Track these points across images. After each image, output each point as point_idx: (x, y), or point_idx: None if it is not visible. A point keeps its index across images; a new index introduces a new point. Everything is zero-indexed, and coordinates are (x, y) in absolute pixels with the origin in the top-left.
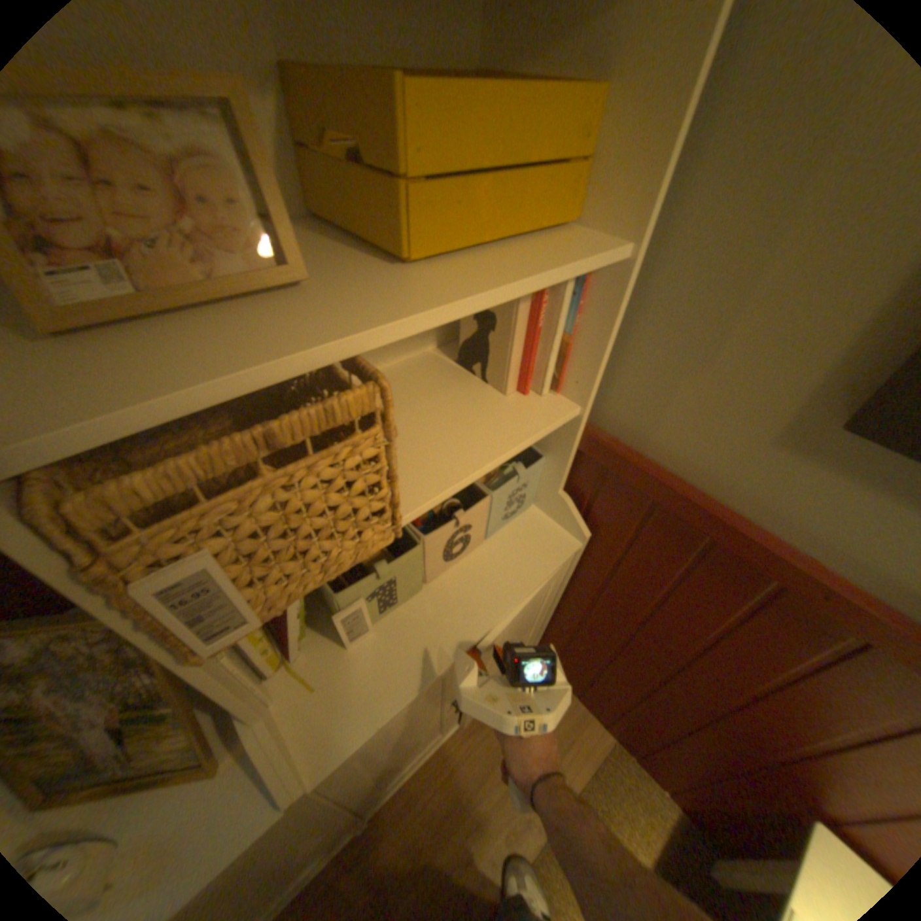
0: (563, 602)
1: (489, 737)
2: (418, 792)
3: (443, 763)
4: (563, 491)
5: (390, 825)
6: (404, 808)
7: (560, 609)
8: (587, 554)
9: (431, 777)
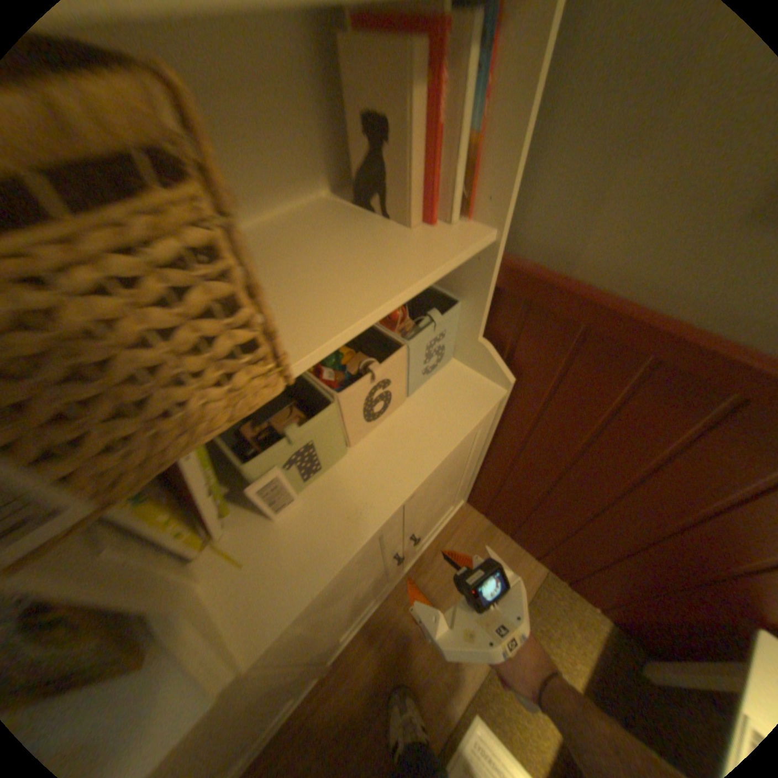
0: (491, 452)
1: (432, 579)
2: (373, 634)
3: (394, 606)
4: (483, 337)
5: (352, 664)
6: (363, 648)
7: (487, 460)
8: (512, 401)
9: (384, 620)
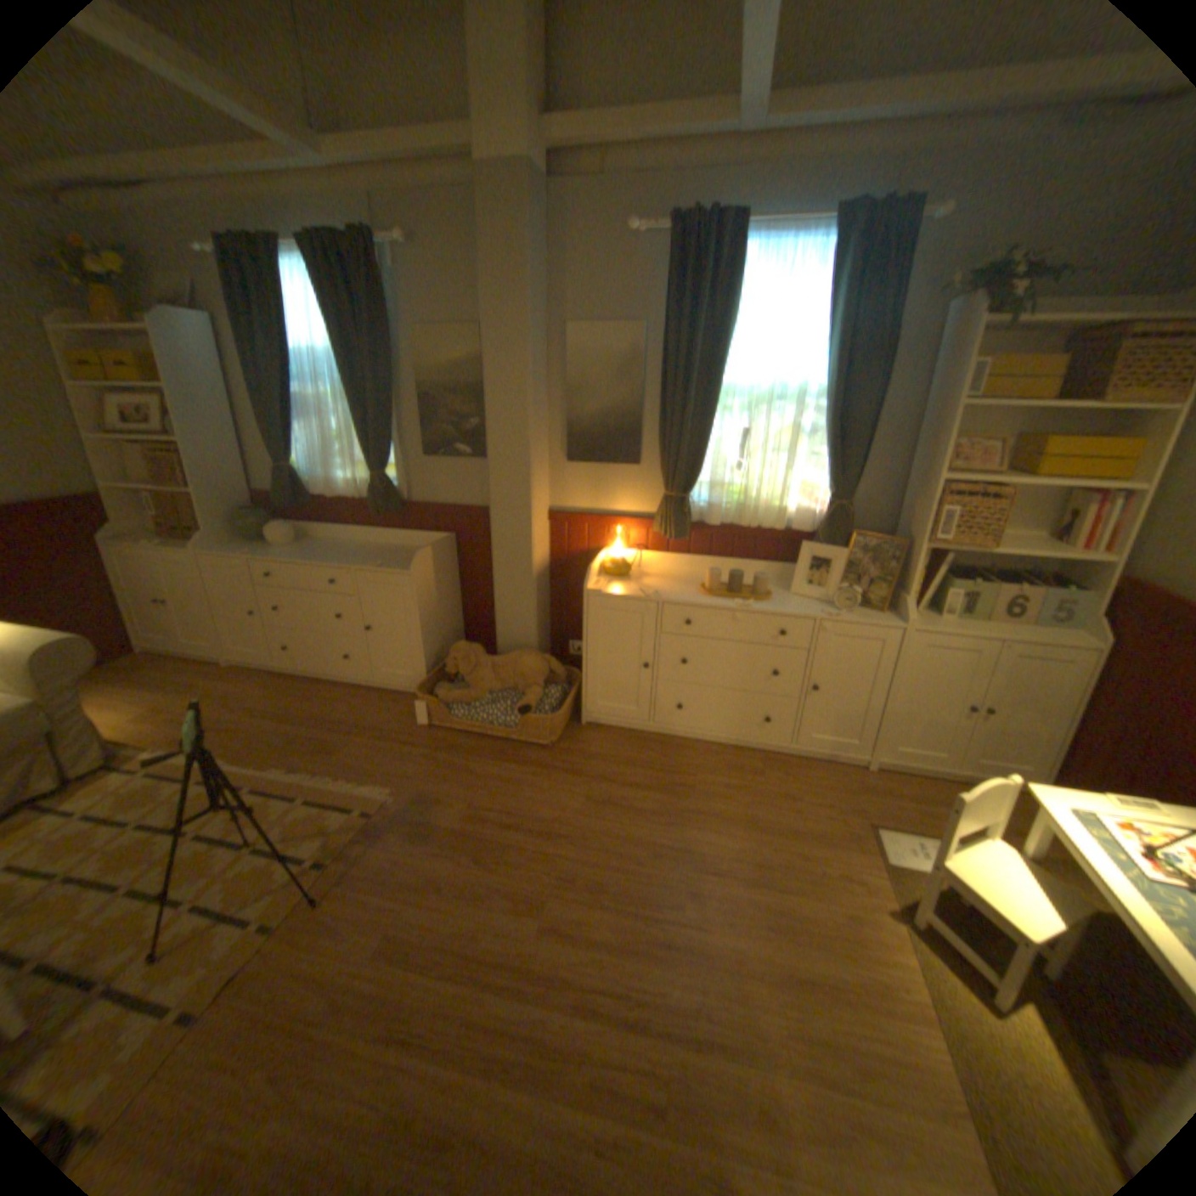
0: (1086, 718)
1: None
2: (912, 784)
3: (936, 788)
4: (1101, 616)
5: (888, 781)
6: (900, 783)
7: (1081, 728)
8: (1109, 663)
9: (924, 786)
